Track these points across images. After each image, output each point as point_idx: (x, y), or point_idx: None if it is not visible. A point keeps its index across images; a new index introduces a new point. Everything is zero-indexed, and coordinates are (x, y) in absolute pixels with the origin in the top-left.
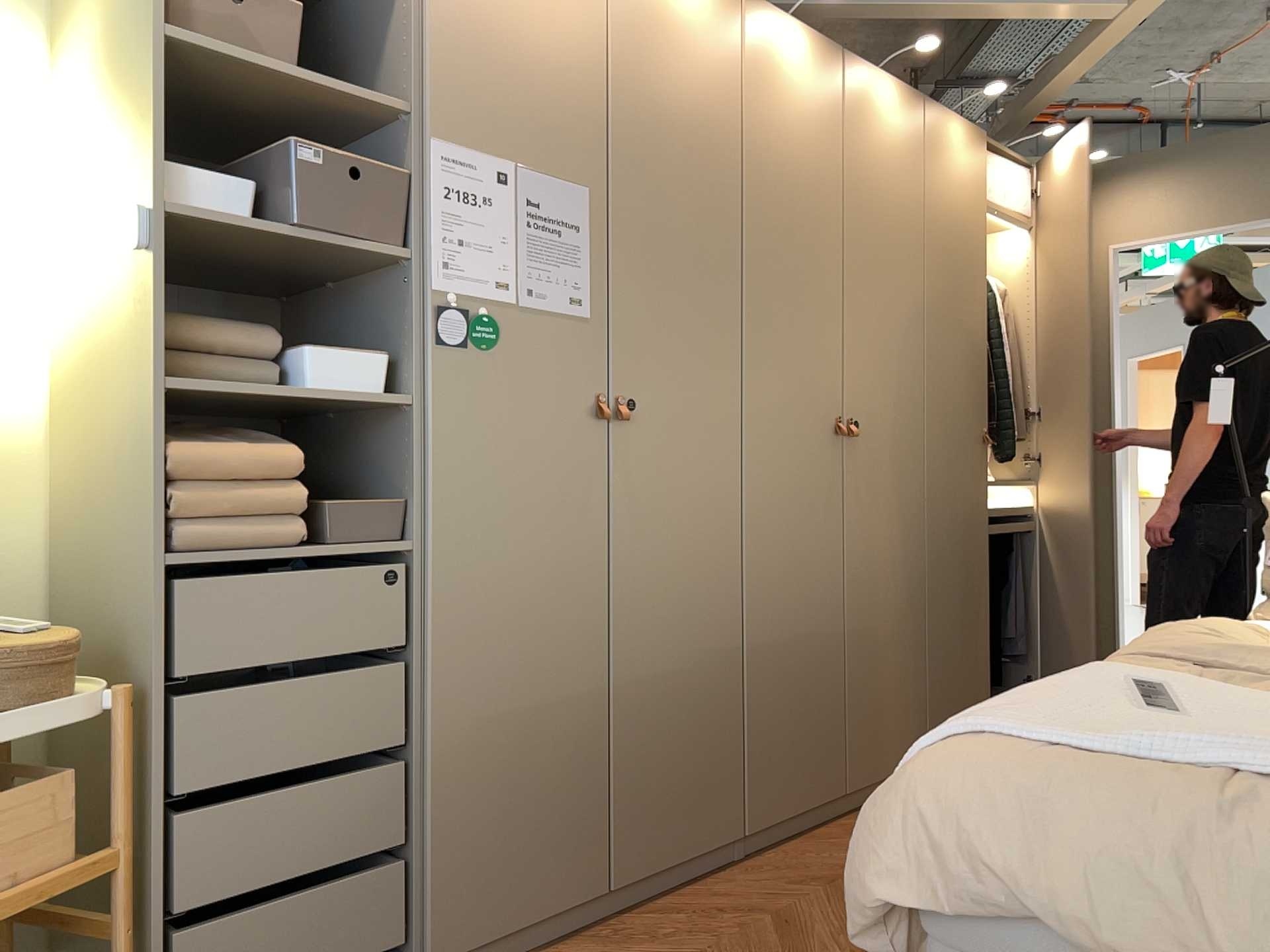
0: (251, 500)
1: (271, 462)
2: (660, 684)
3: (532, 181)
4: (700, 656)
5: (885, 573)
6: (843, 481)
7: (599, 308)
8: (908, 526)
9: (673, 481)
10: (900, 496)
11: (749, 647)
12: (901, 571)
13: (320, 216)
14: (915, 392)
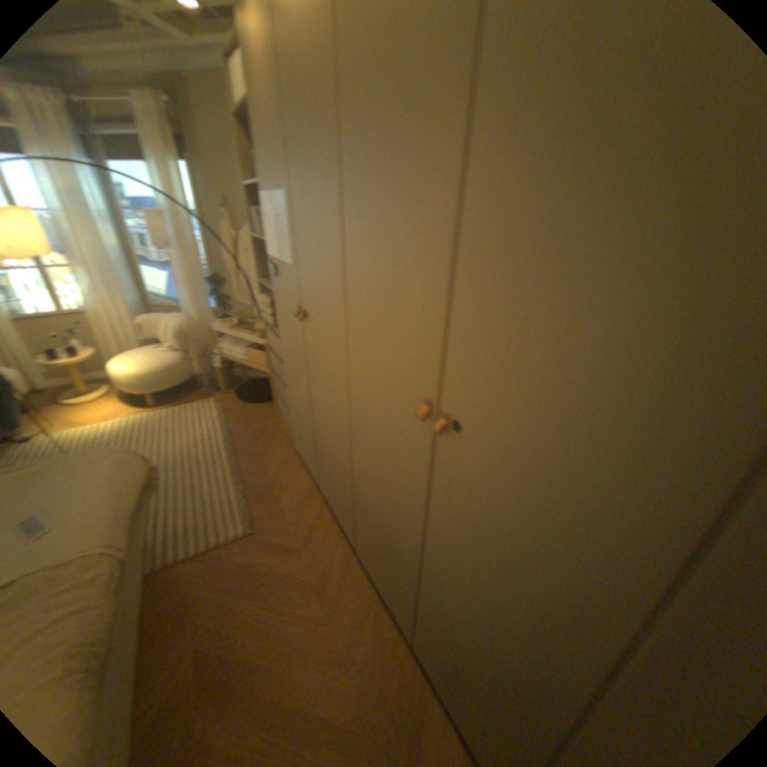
0: (264, 312)
1: (264, 304)
2: (323, 446)
3: (272, 198)
4: (334, 454)
5: (471, 604)
6: (434, 466)
7: (292, 261)
8: (532, 628)
9: (319, 363)
10: (522, 579)
11: (352, 480)
12: (500, 642)
13: (256, 232)
14: (640, 483)
